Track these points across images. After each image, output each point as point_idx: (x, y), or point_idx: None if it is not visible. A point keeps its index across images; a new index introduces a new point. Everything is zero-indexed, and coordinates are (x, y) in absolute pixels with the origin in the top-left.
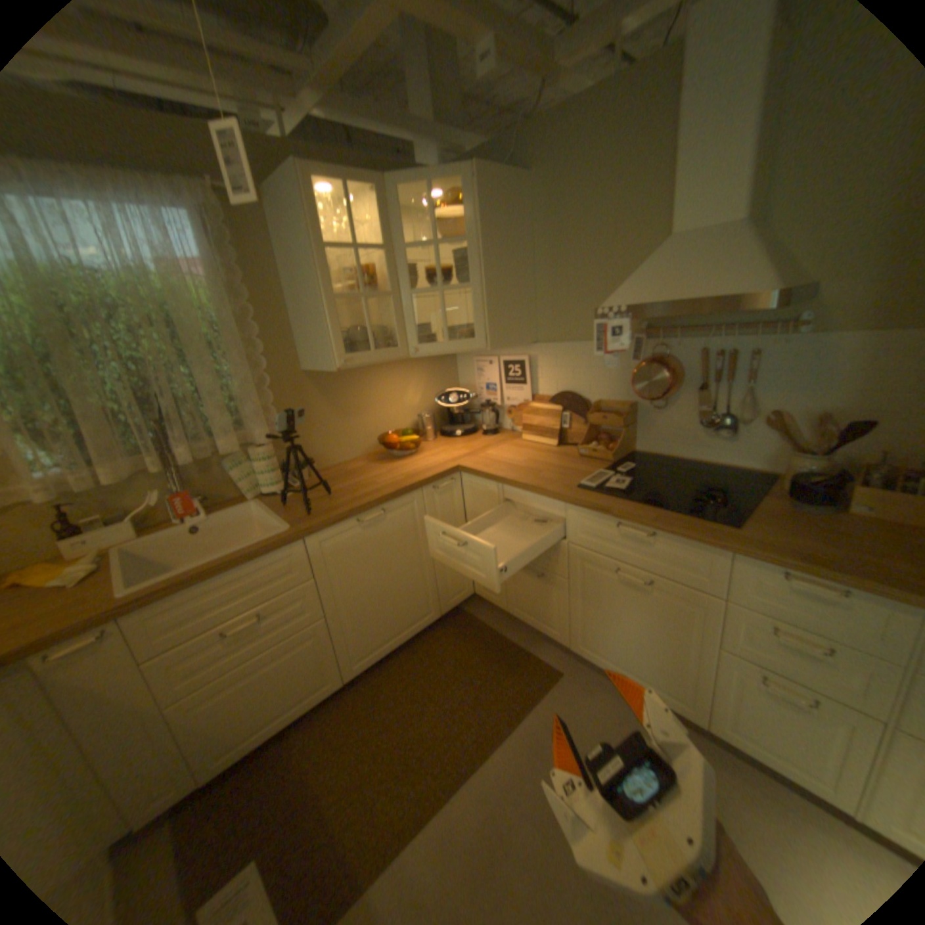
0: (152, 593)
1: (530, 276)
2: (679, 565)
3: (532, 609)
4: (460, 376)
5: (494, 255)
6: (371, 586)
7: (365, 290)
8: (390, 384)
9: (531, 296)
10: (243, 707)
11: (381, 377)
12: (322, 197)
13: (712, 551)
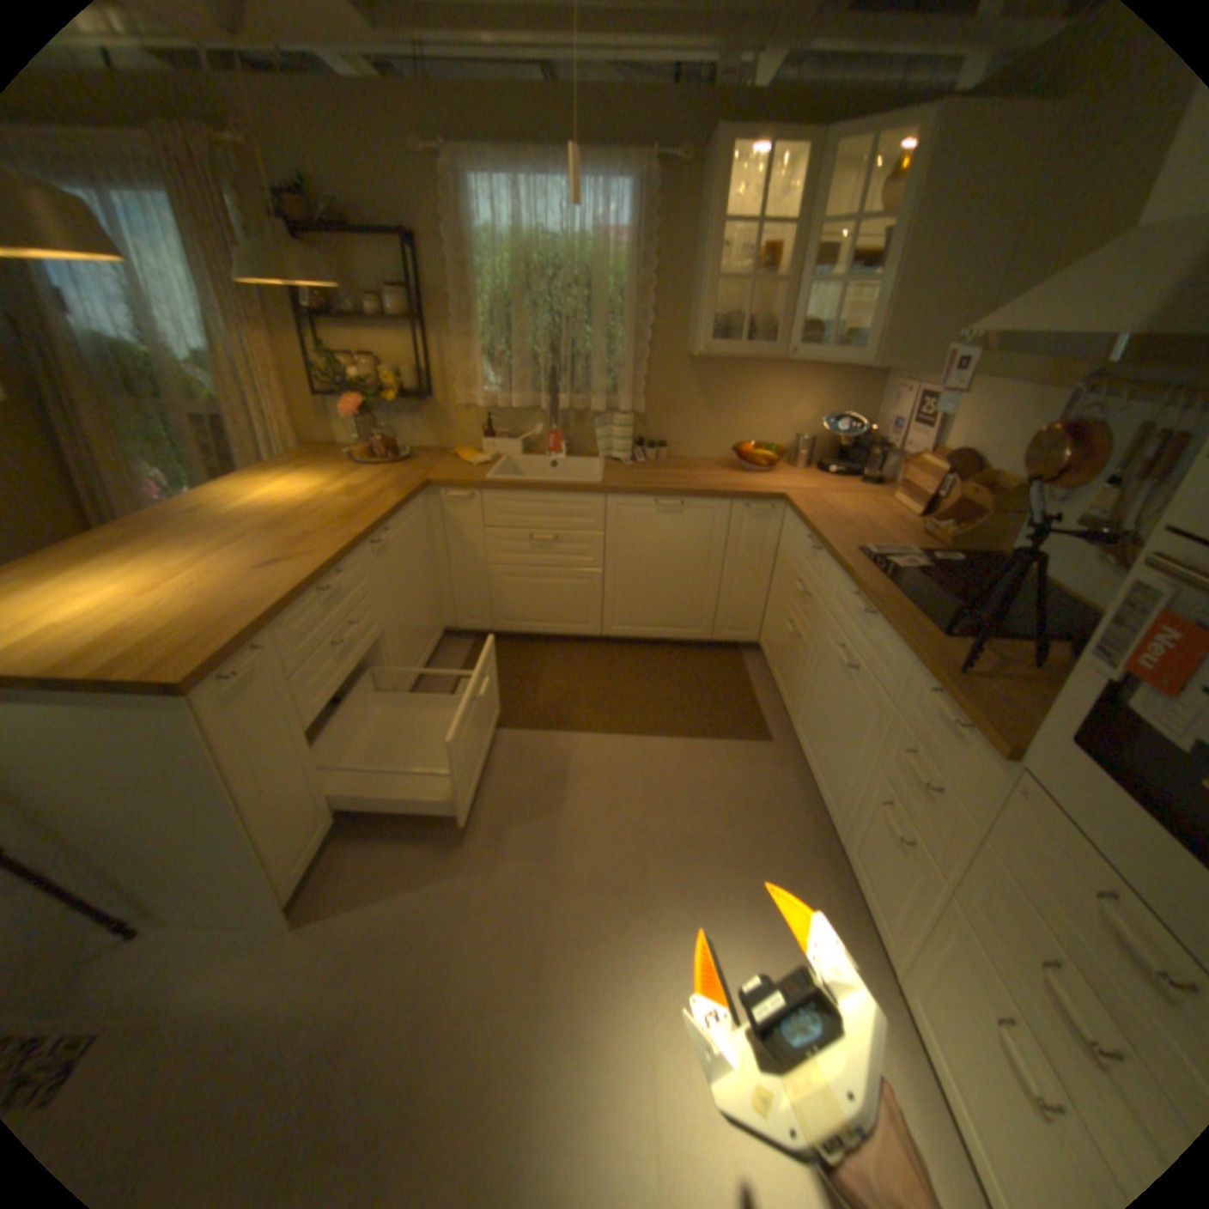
0: (501, 482)
1: (999, 272)
2: (880, 655)
3: (783, 671)
4: (883, 402)
5: (935, 237)
6: (649, 567)
7: (763, 270)
8: (780, 388)
9: (989, 303)
10: (529, 596)
11: (771, 377)
12: (770, 153)
13: (903, 647)
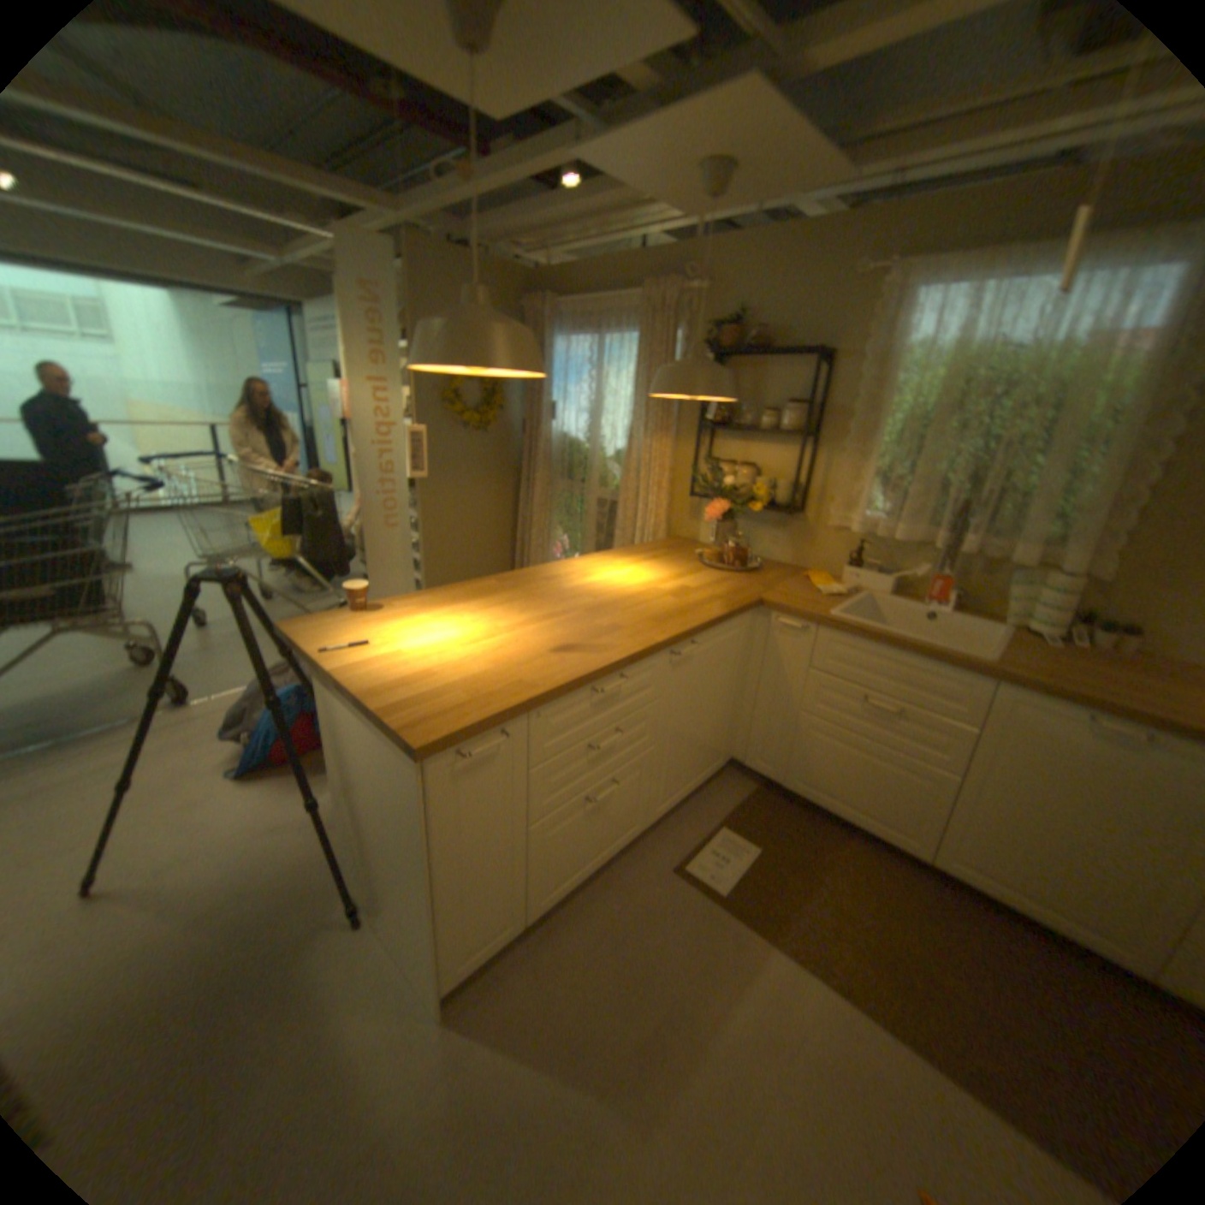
0: (849, 624)
1: None
2: None
3: None
4: None
5: None
6: (1052, 810)
7: None
8: None
9: None
10: (843, 769)
11: None
12: None
13: None
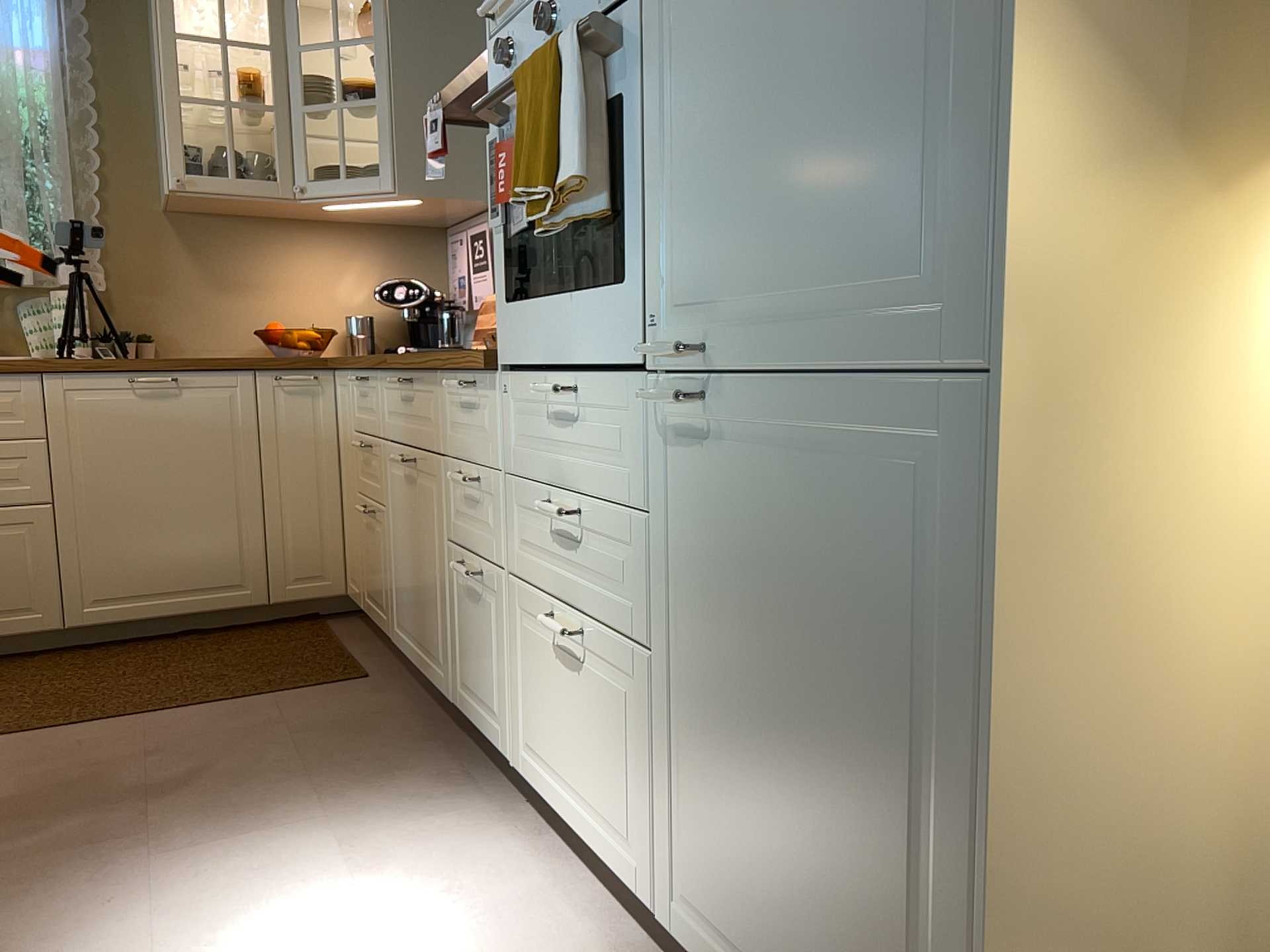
0: None
1: None
2: (424, 419)
3: (372, 584)
4: (449, 274)
5: (418, 61)
6: (138, 488)
7: (242, 99)
8: (312, 258)
9: None
10: None
11: (296, 245)
12: None
13: (432, 381)
